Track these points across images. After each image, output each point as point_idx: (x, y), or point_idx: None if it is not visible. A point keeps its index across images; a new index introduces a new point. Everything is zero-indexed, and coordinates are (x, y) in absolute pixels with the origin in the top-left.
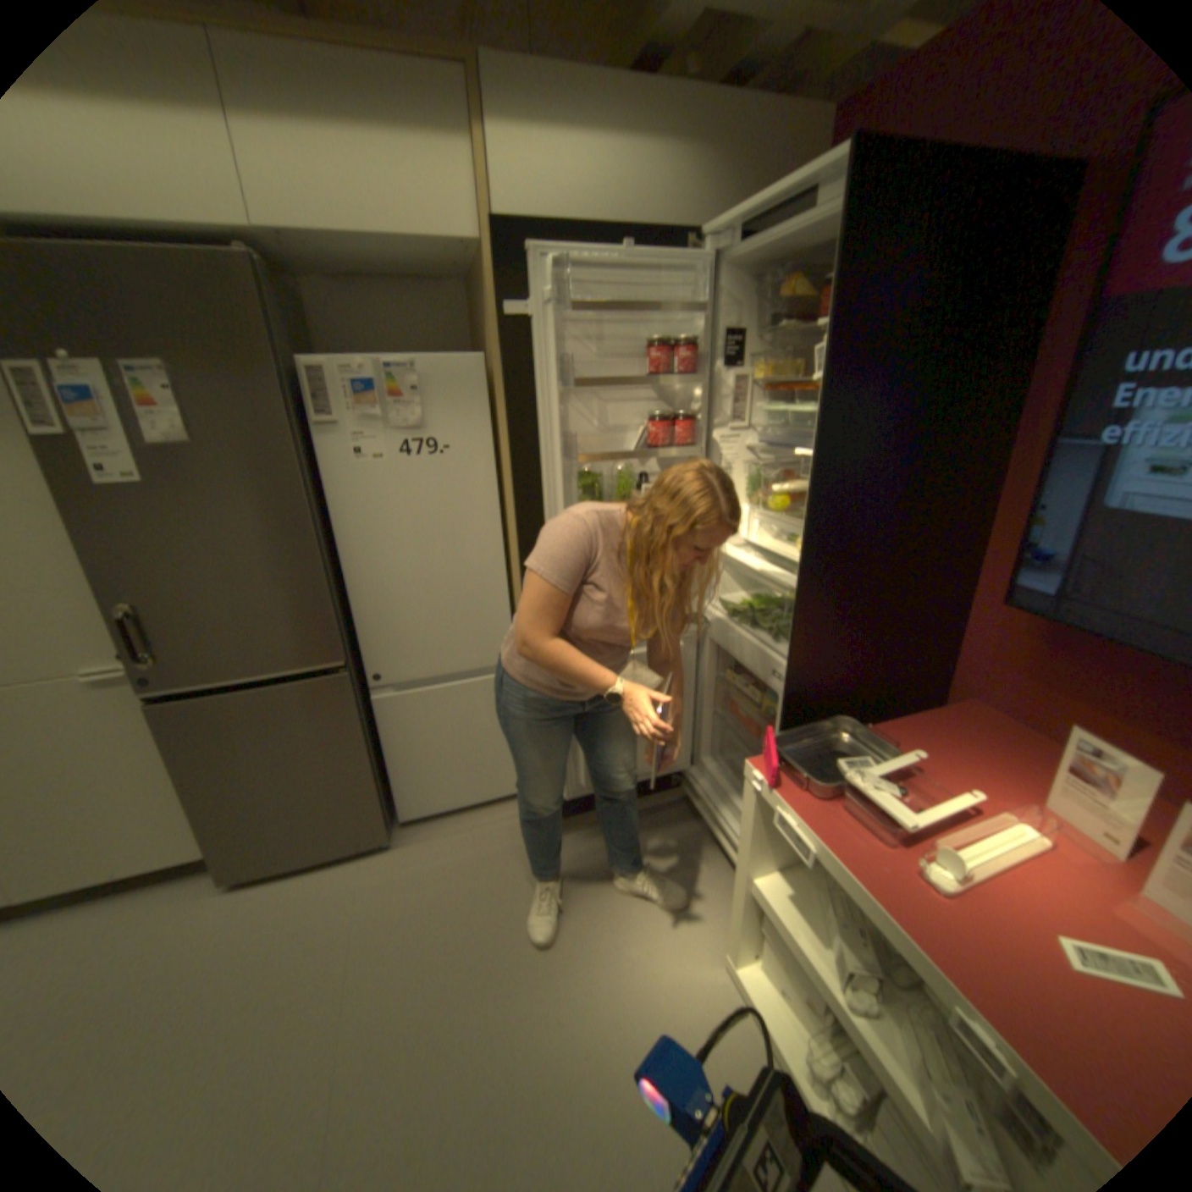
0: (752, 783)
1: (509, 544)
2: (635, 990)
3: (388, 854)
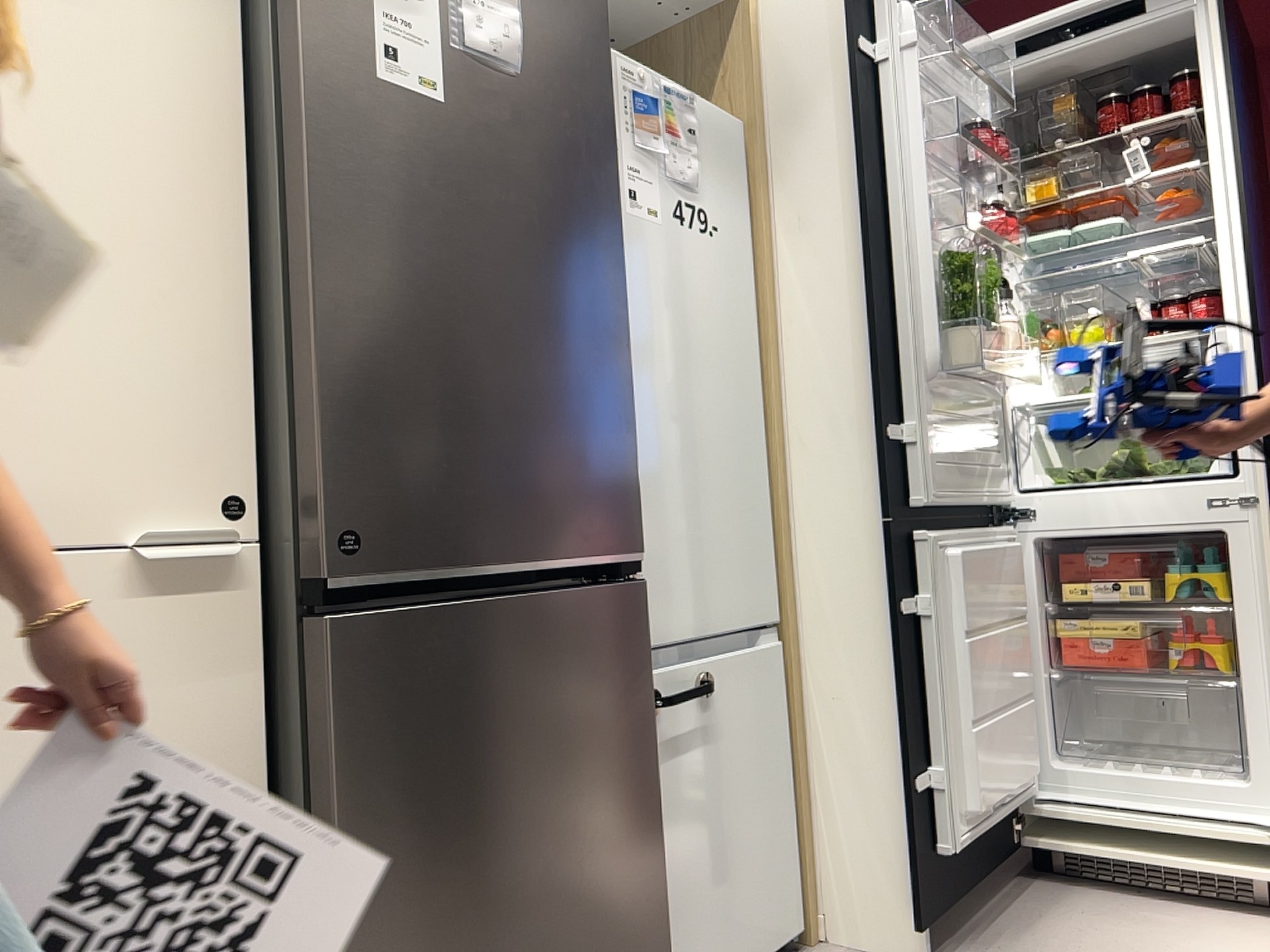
0: None
1: (764, 404)
2: None
3: None
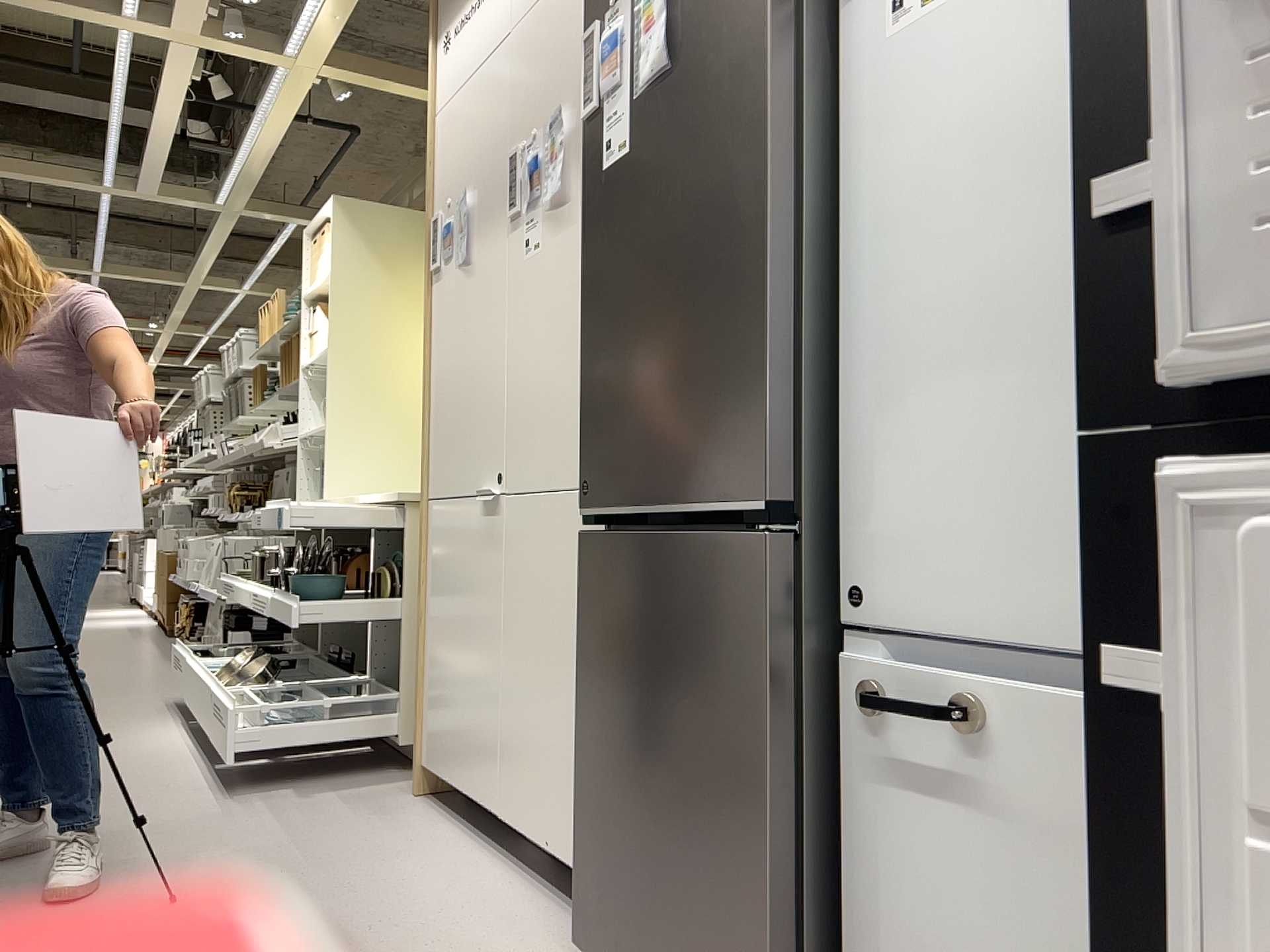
0: None
1: None
2: None
3: None
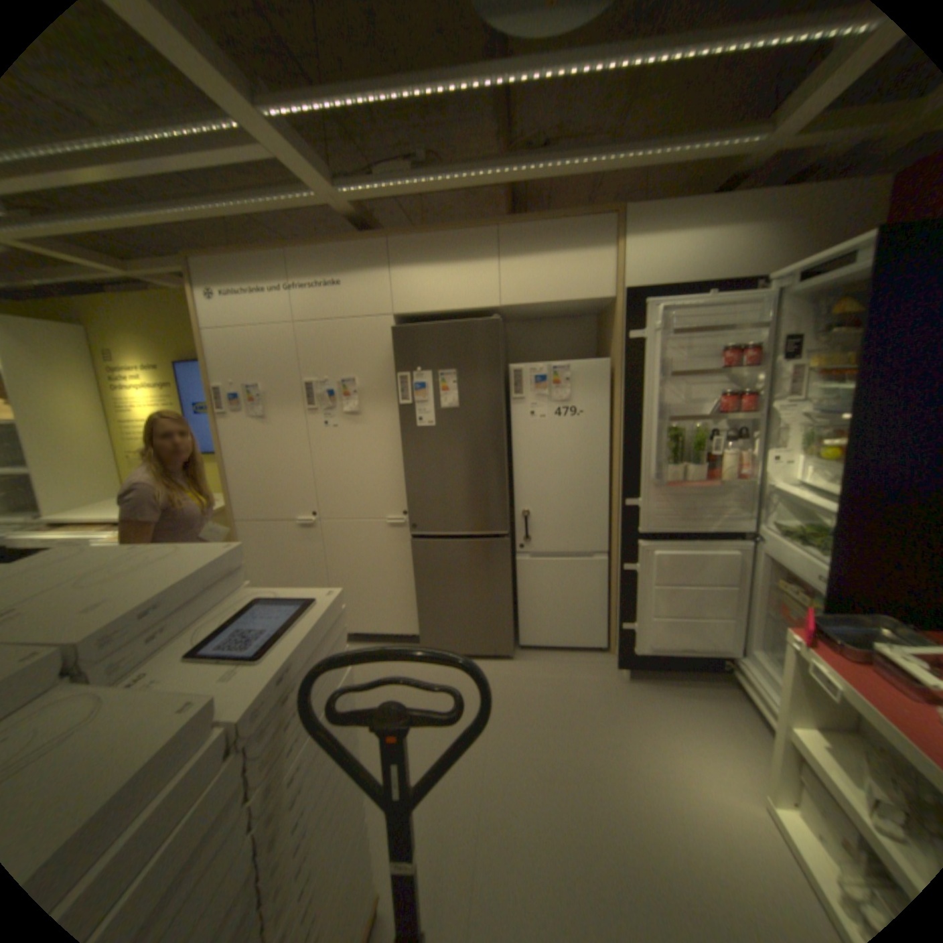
0: (795, 647)
1: (613, 473)
2: (687, 796)
3: (513, 663)
